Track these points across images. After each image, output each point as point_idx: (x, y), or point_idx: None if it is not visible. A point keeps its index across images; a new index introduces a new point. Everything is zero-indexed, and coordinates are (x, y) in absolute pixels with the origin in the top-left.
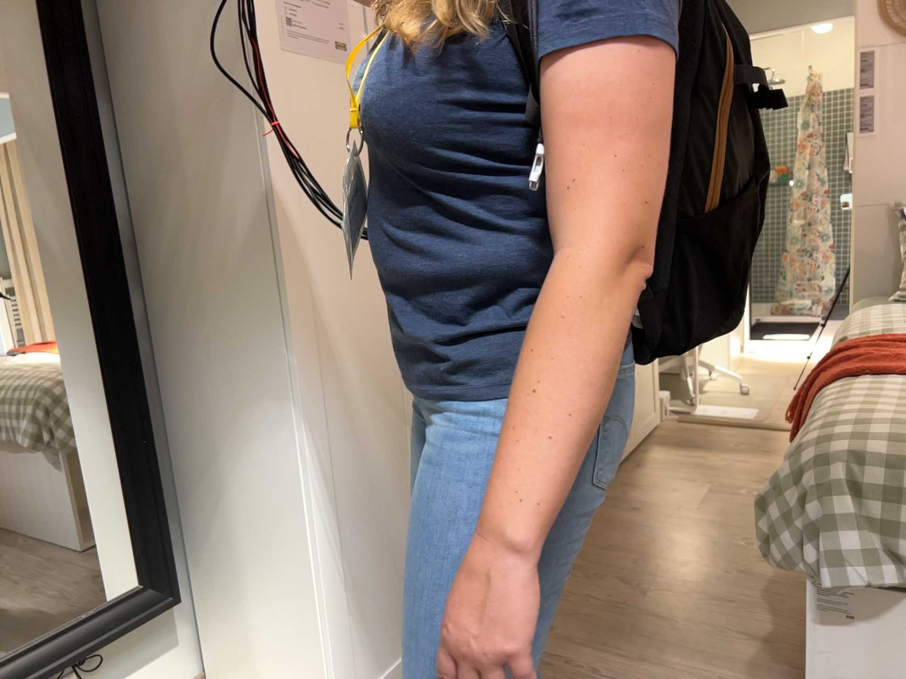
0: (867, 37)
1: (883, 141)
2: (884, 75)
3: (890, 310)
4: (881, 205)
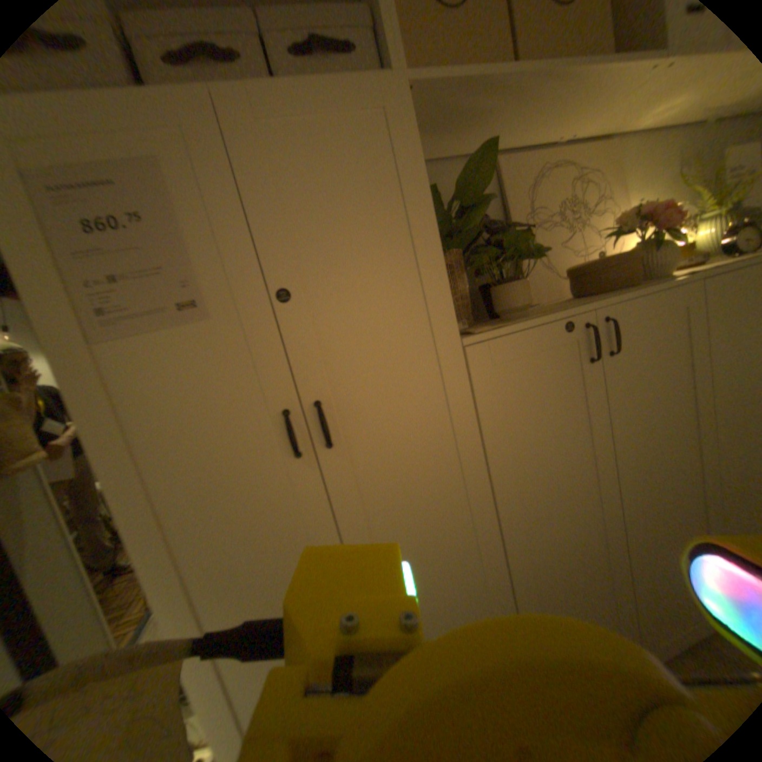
0: None
1: None
2: None
3: None
4: None
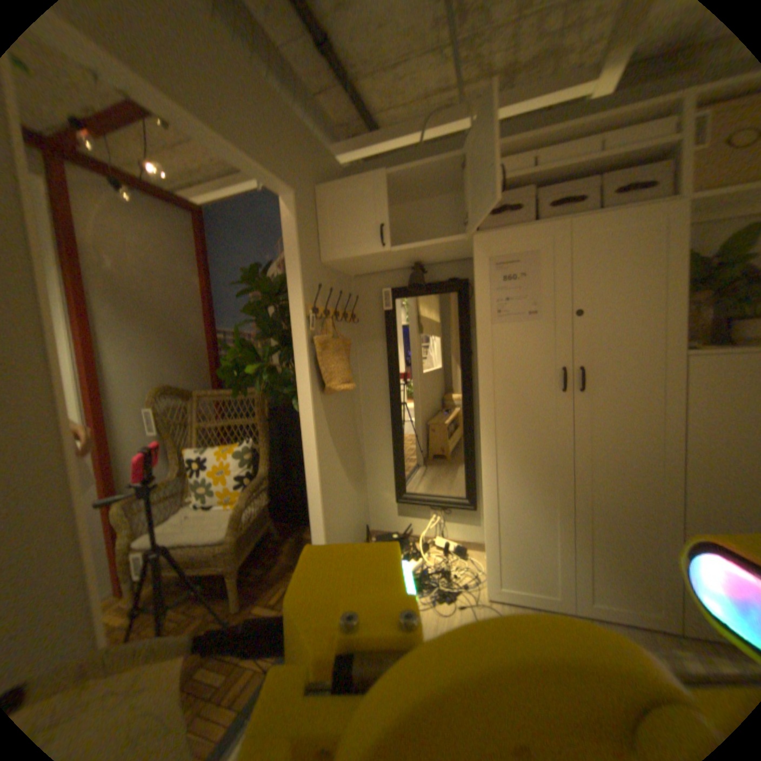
0: None
1: None
2: None
3: None
4: None
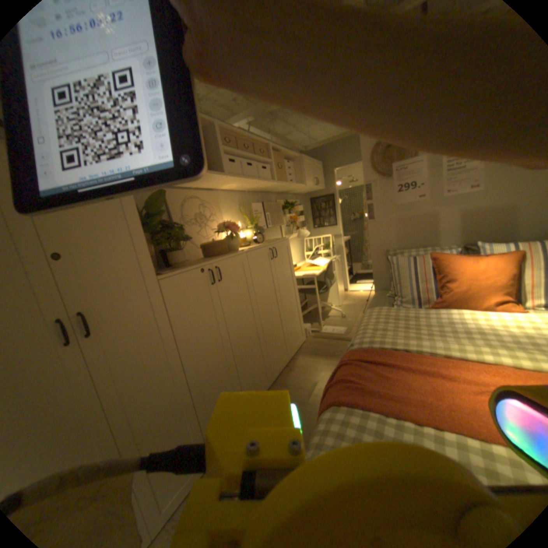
0: (370, 174)
1: (381, 221)
2: (379, 191)
3: (382, 314)
4: (383, 249)
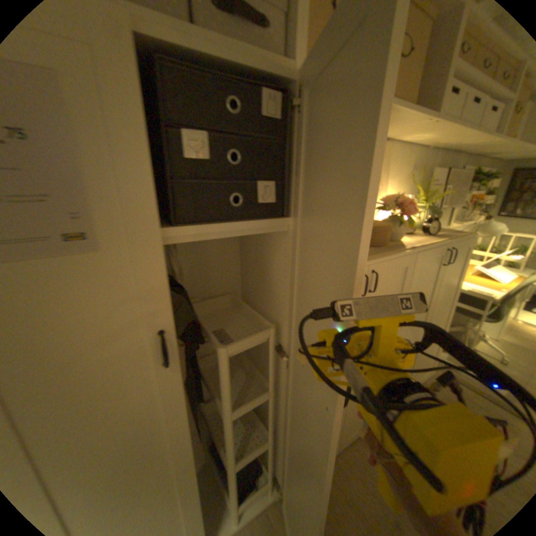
0: None
1: None
2: None
3: None
4: None
